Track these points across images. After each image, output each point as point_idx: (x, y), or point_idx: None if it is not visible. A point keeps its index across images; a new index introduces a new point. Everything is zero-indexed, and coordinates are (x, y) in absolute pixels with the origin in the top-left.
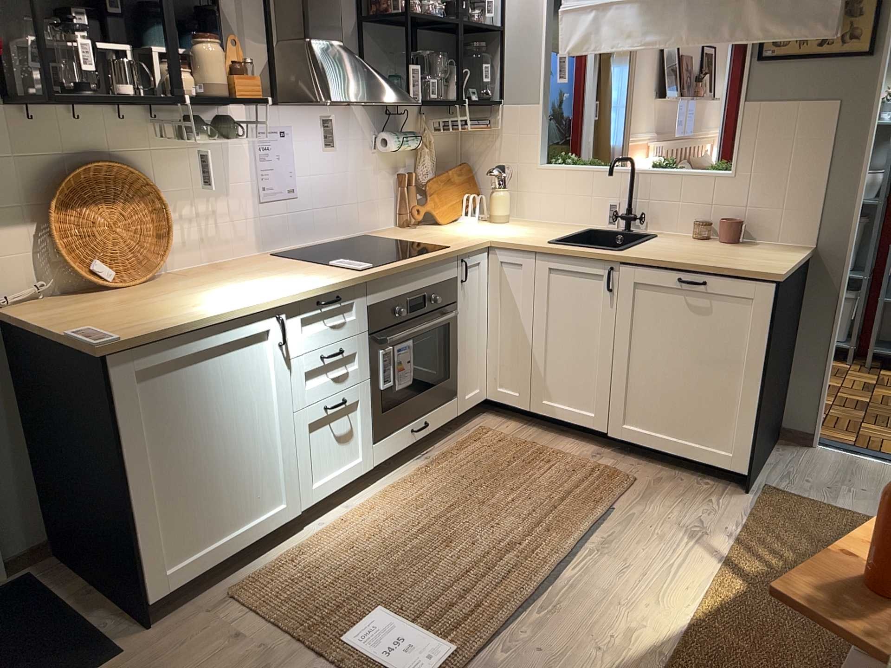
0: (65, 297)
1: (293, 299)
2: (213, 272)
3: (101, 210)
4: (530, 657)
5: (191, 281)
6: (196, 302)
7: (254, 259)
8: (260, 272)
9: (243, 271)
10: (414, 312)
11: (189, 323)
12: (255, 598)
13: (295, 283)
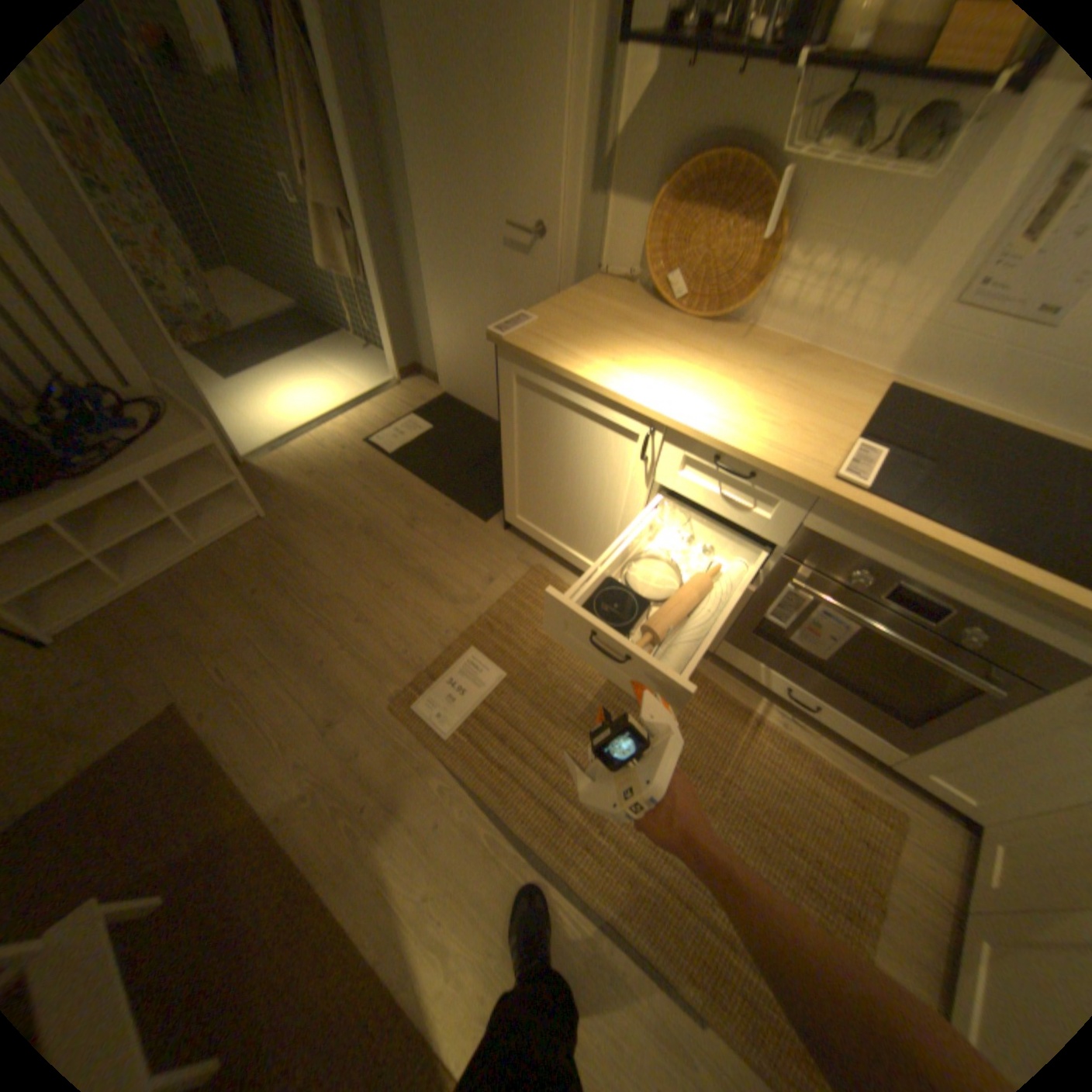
0: (646, 292)
1: (677, 427)
2: (773, 352)
3: (710, 214)
4: (429, 814)
5: (725, 344)
6: (636, 358)
7: (861, 373)
8: (787, 386)
9: (786, 373)
10: (920, 612)
11: (556, 366)
12: (527, 583)
13: (733, 419)
